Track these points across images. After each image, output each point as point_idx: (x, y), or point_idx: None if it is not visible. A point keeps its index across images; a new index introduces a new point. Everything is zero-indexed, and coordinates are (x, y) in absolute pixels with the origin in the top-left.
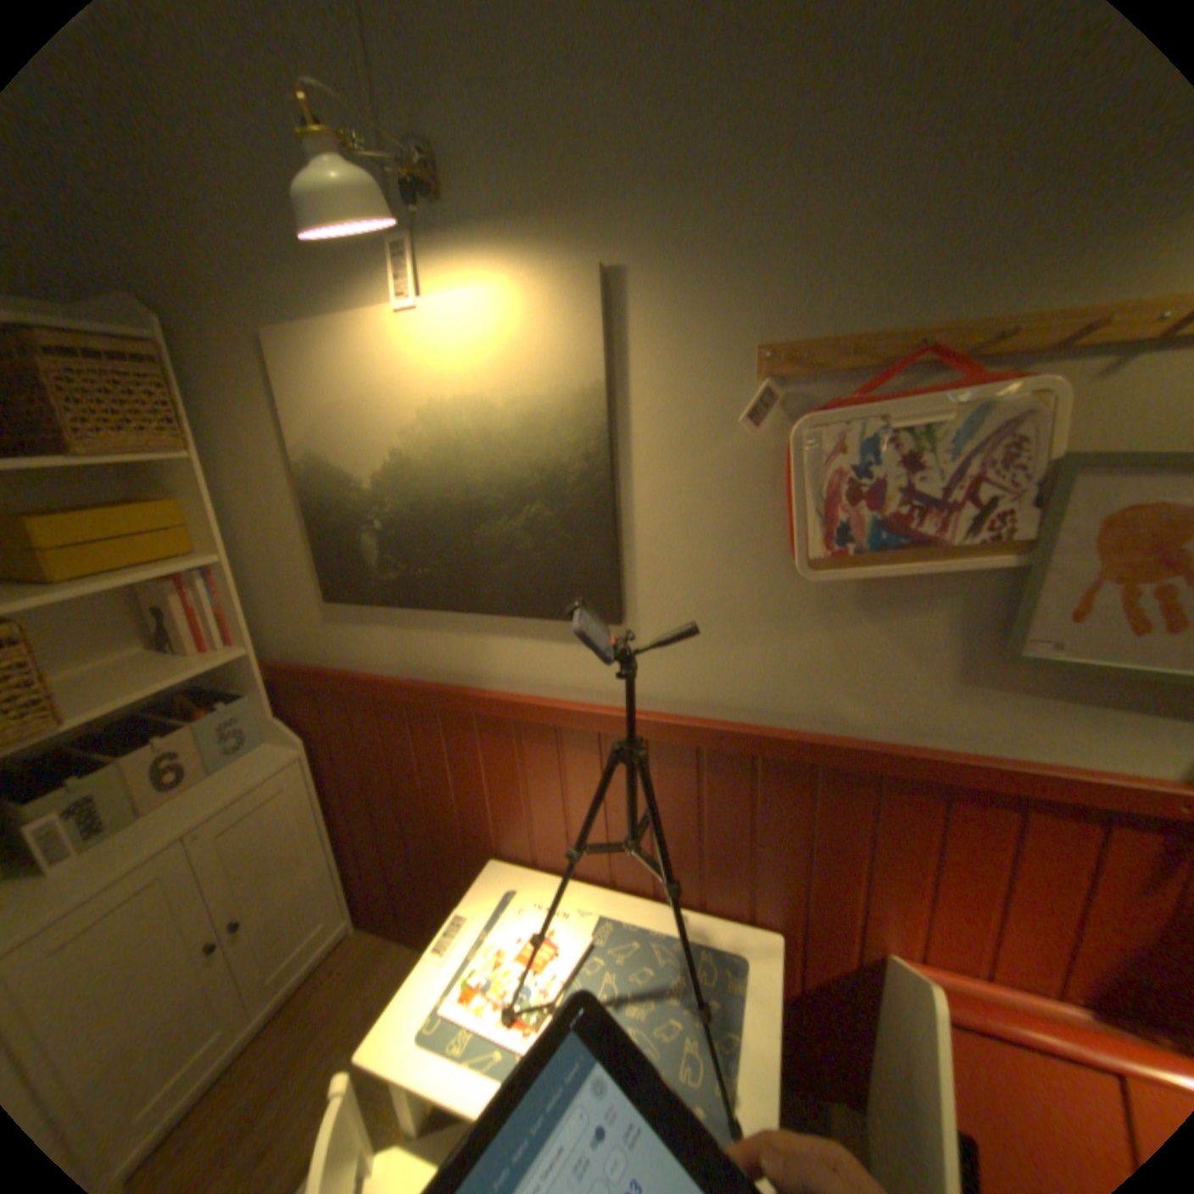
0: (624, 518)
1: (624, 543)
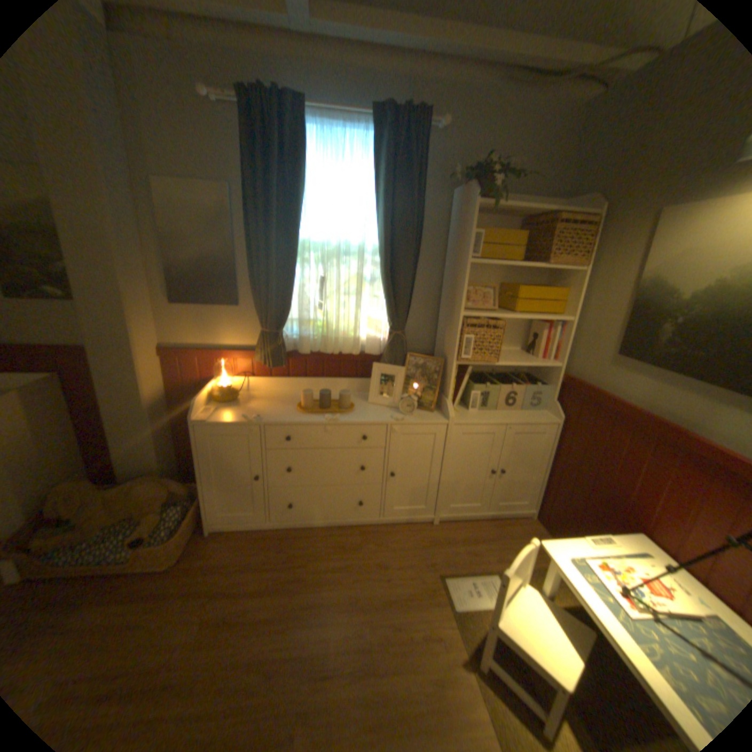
0: None
1: None
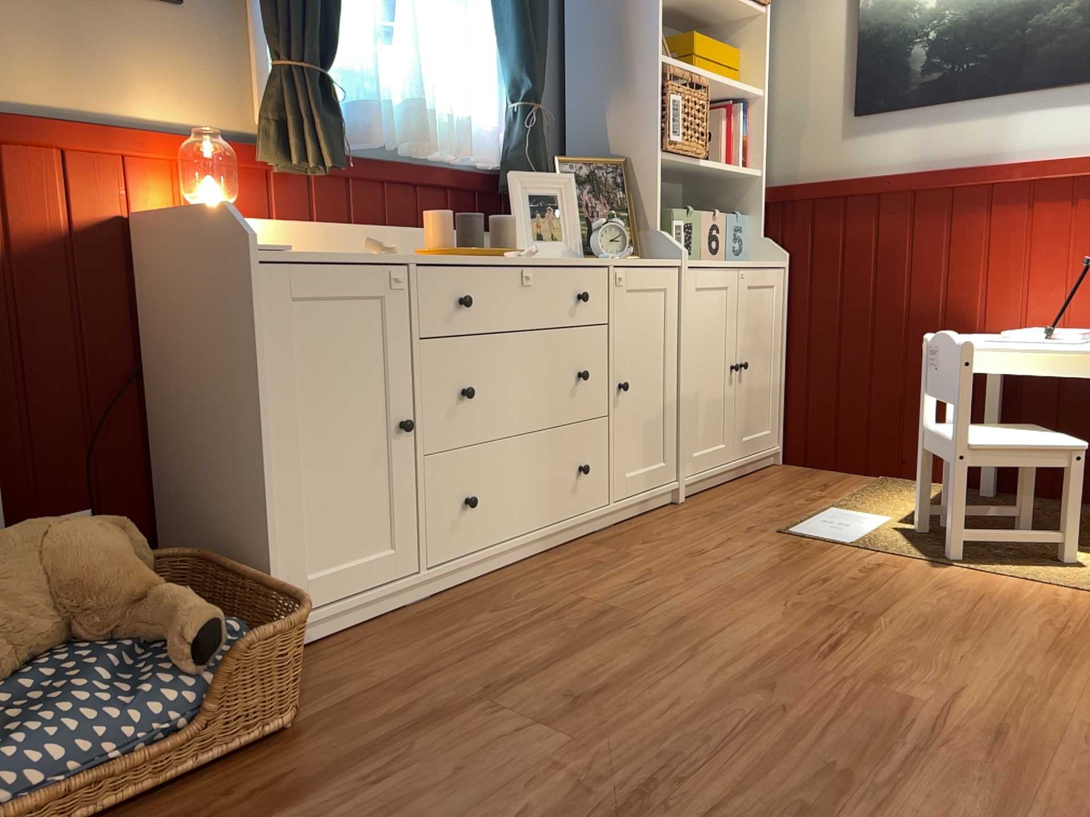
0: None
1: None
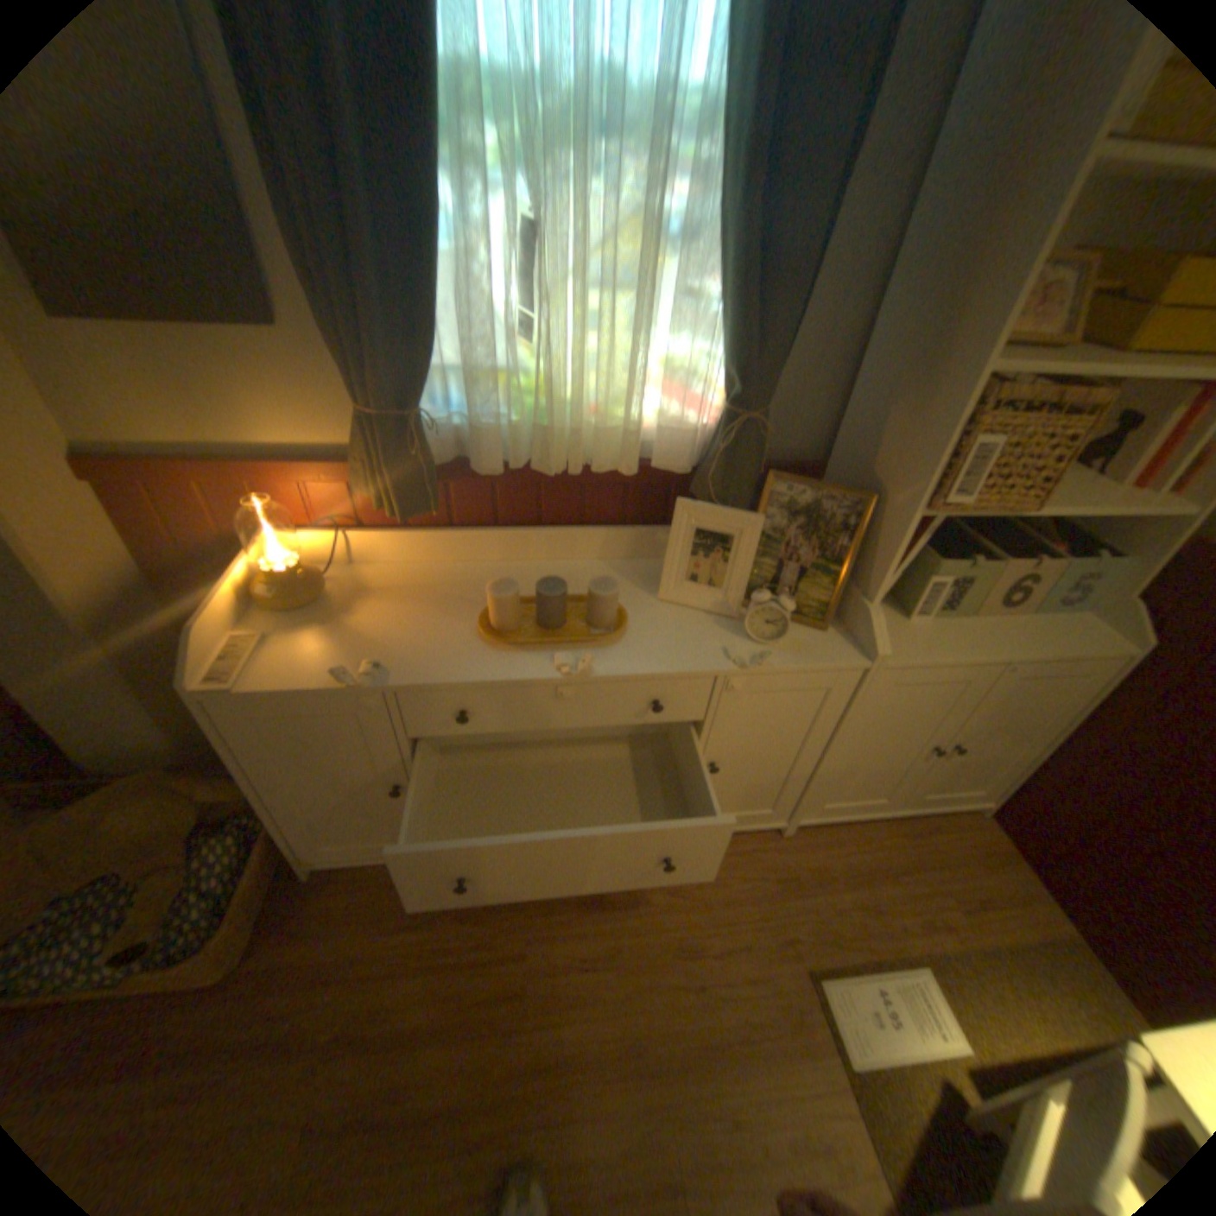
0: None
1: None
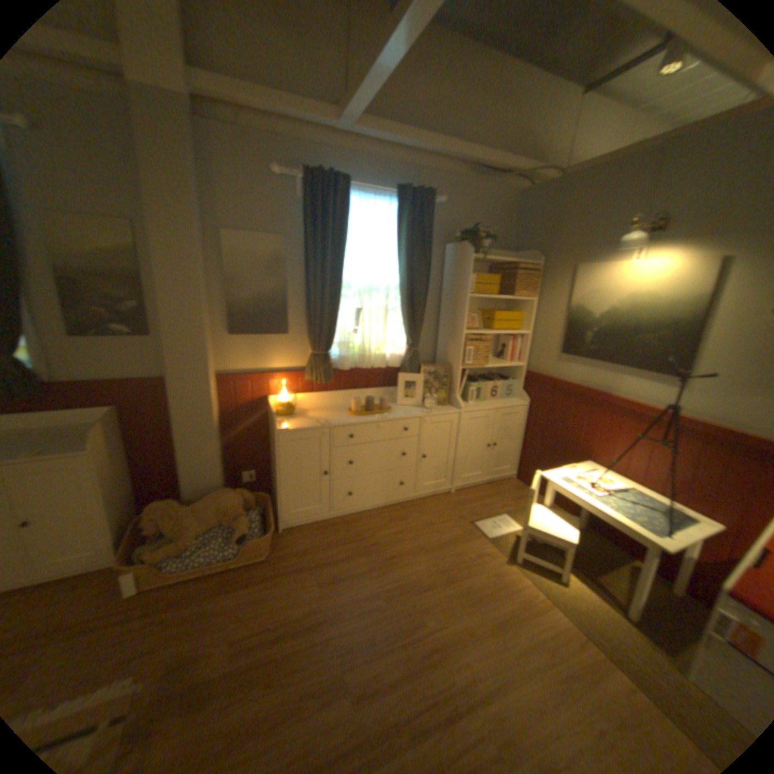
0: (702, 341)
1: (699, 350)
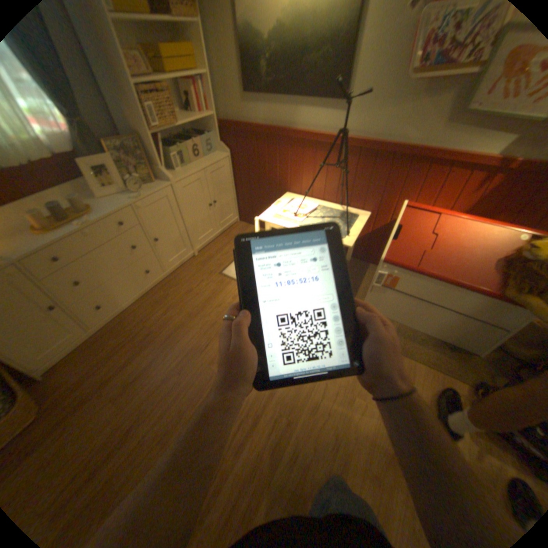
0: (356, 54)
1: (354, 65)
